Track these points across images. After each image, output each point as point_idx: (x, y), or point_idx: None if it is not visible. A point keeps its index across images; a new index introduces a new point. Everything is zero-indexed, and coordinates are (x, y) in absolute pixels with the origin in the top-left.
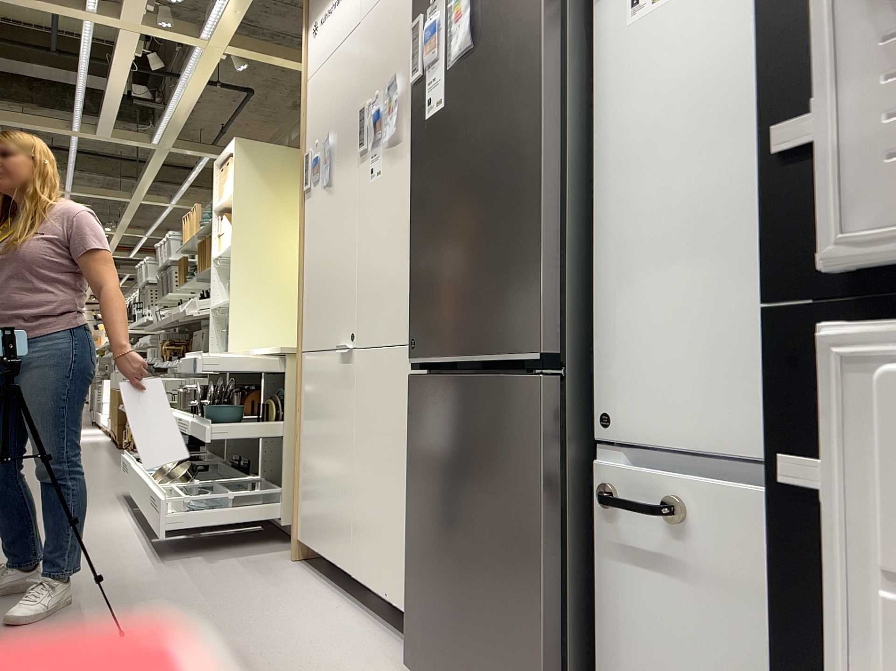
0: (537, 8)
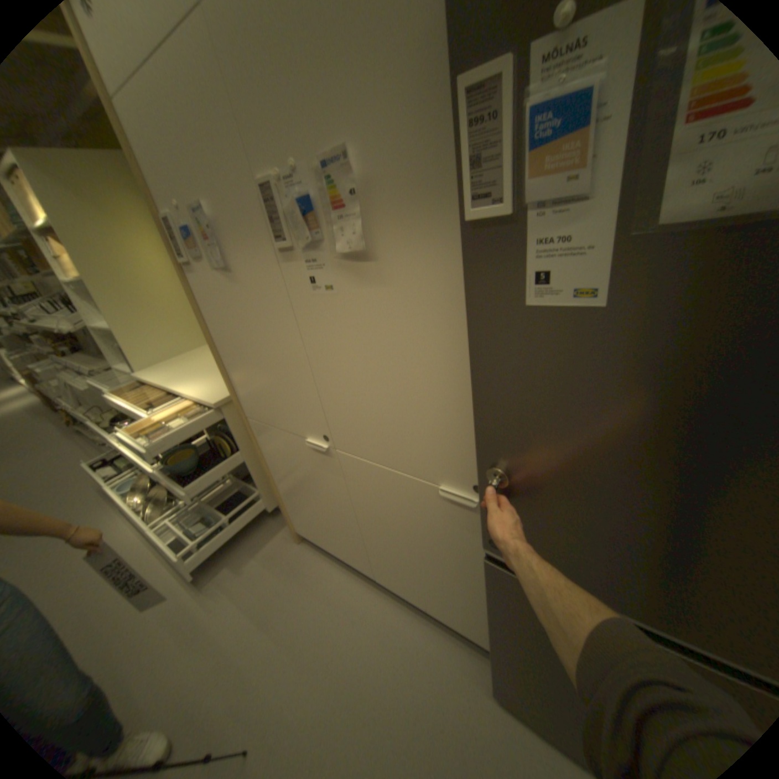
0: None
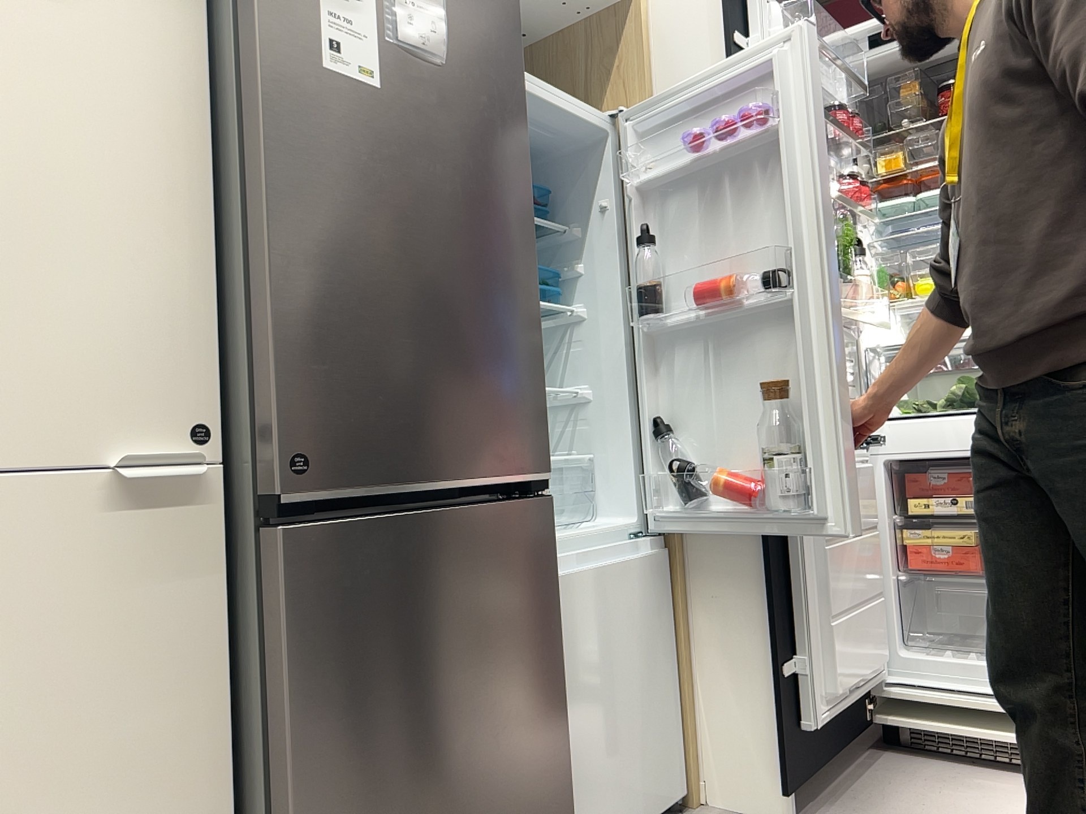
0: (521, 109)
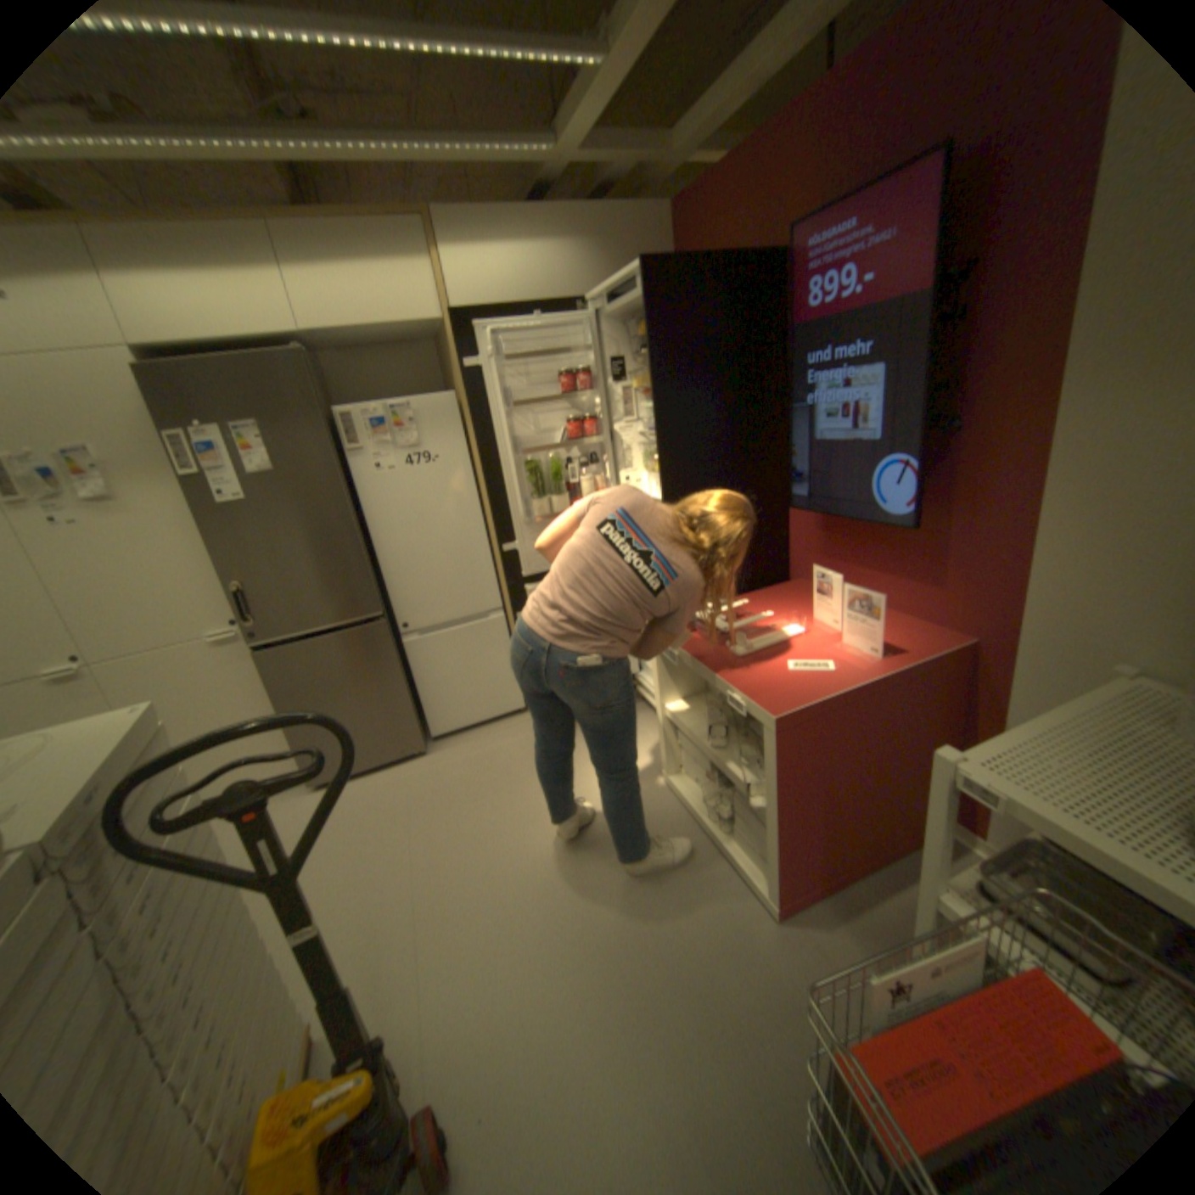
0: (332, 464)
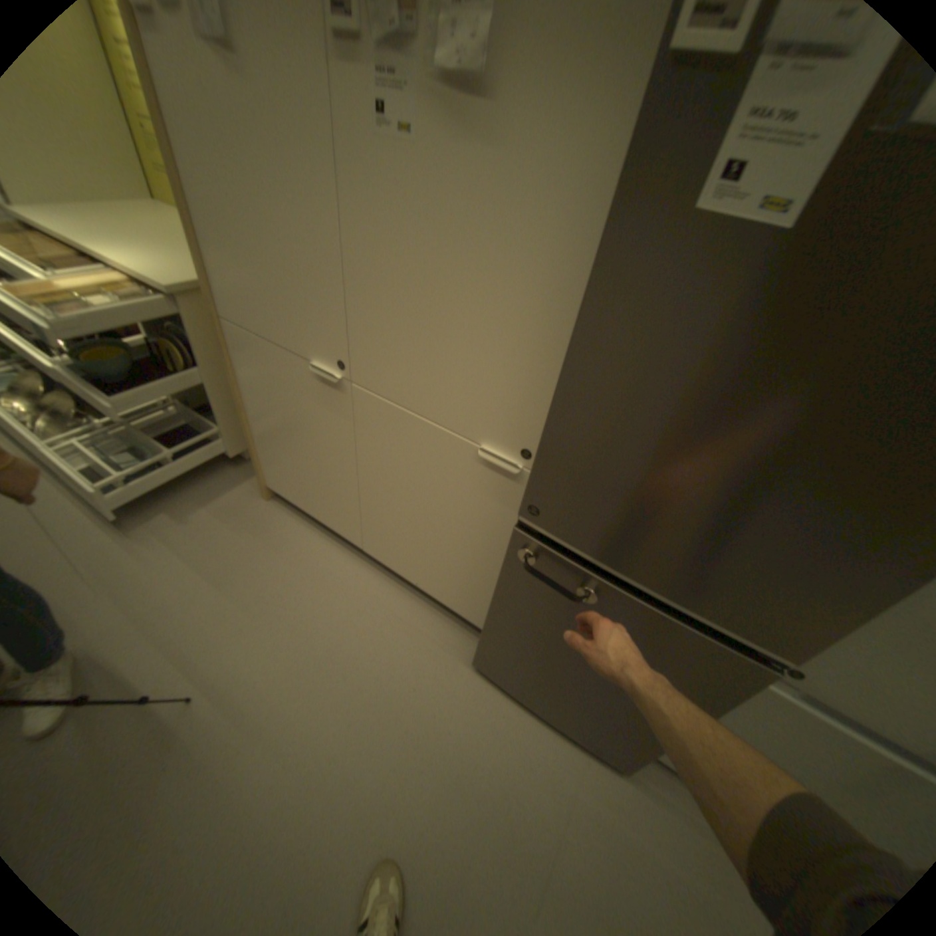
0: None
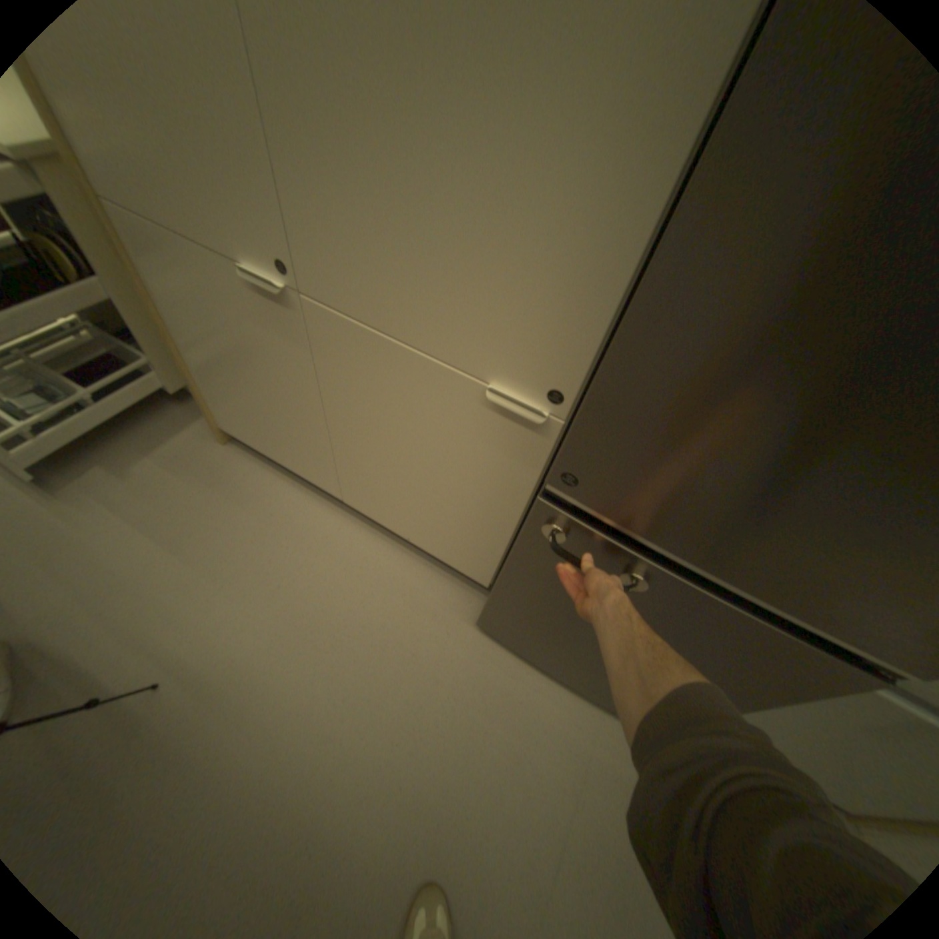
0: None
